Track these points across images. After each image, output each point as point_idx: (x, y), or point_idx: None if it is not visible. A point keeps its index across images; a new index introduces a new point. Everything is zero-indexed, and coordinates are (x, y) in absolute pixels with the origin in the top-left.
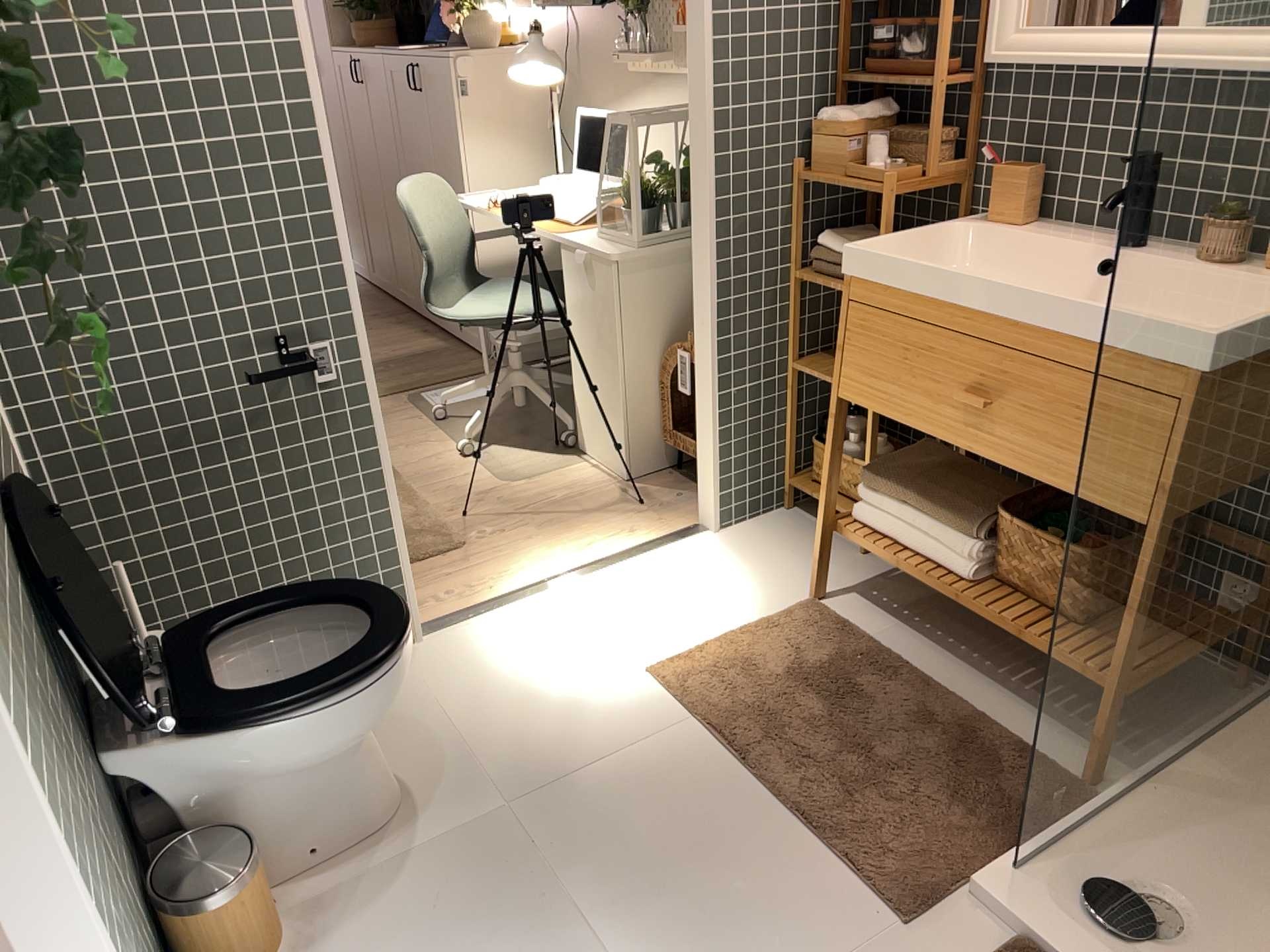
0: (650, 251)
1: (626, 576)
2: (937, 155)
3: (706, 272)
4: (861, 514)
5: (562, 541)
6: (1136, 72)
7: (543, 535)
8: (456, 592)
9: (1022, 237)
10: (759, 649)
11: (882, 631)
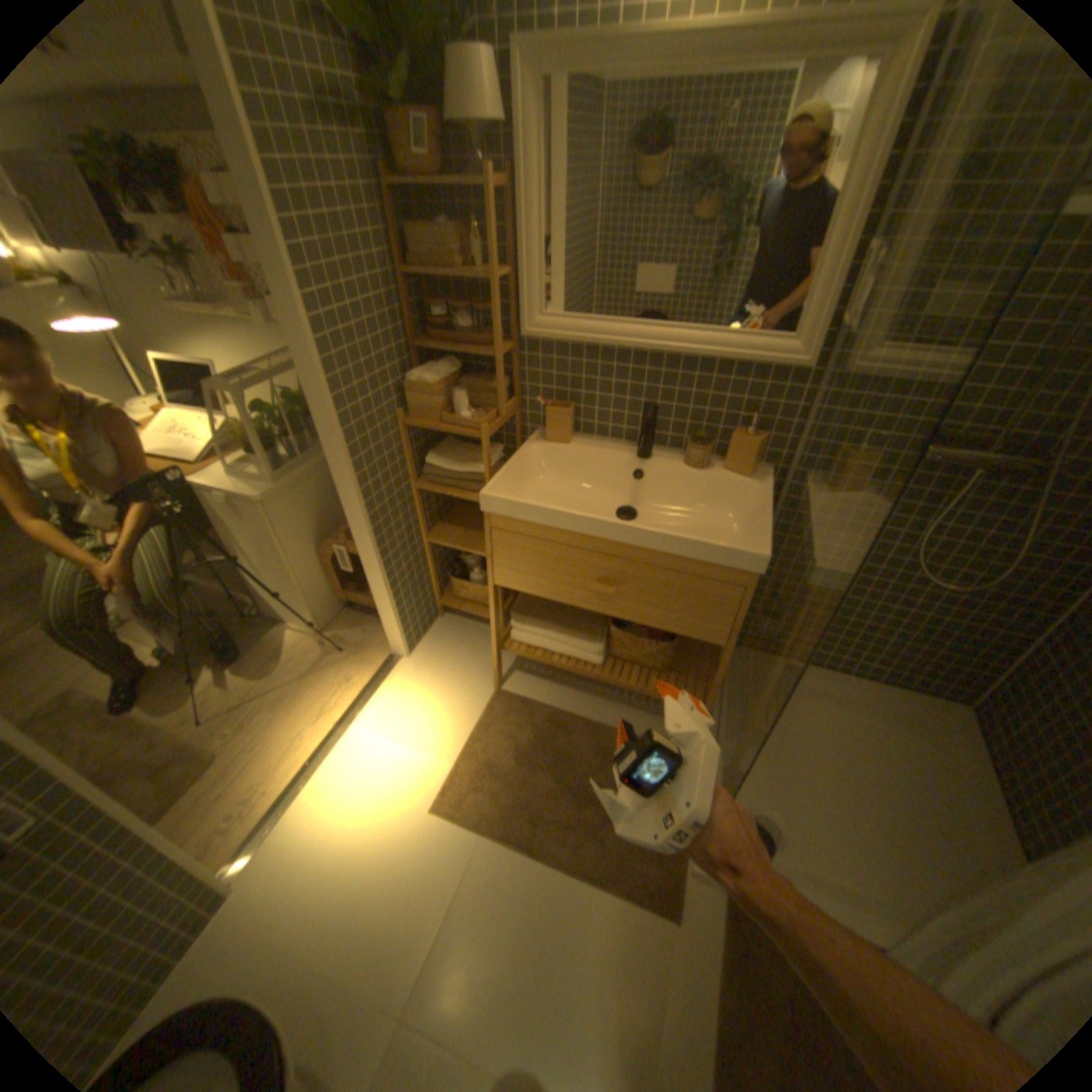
0: (282, 481)
1: (367, 729)
2: (495, 394)
3: (359, 512)
4: (511, 631)
5: (299, 715)
6: (654, 360)
7: (280, 716)
8: (235, 814)
9: (574, 452)
10: (489, 751)
11: (547, 697)
